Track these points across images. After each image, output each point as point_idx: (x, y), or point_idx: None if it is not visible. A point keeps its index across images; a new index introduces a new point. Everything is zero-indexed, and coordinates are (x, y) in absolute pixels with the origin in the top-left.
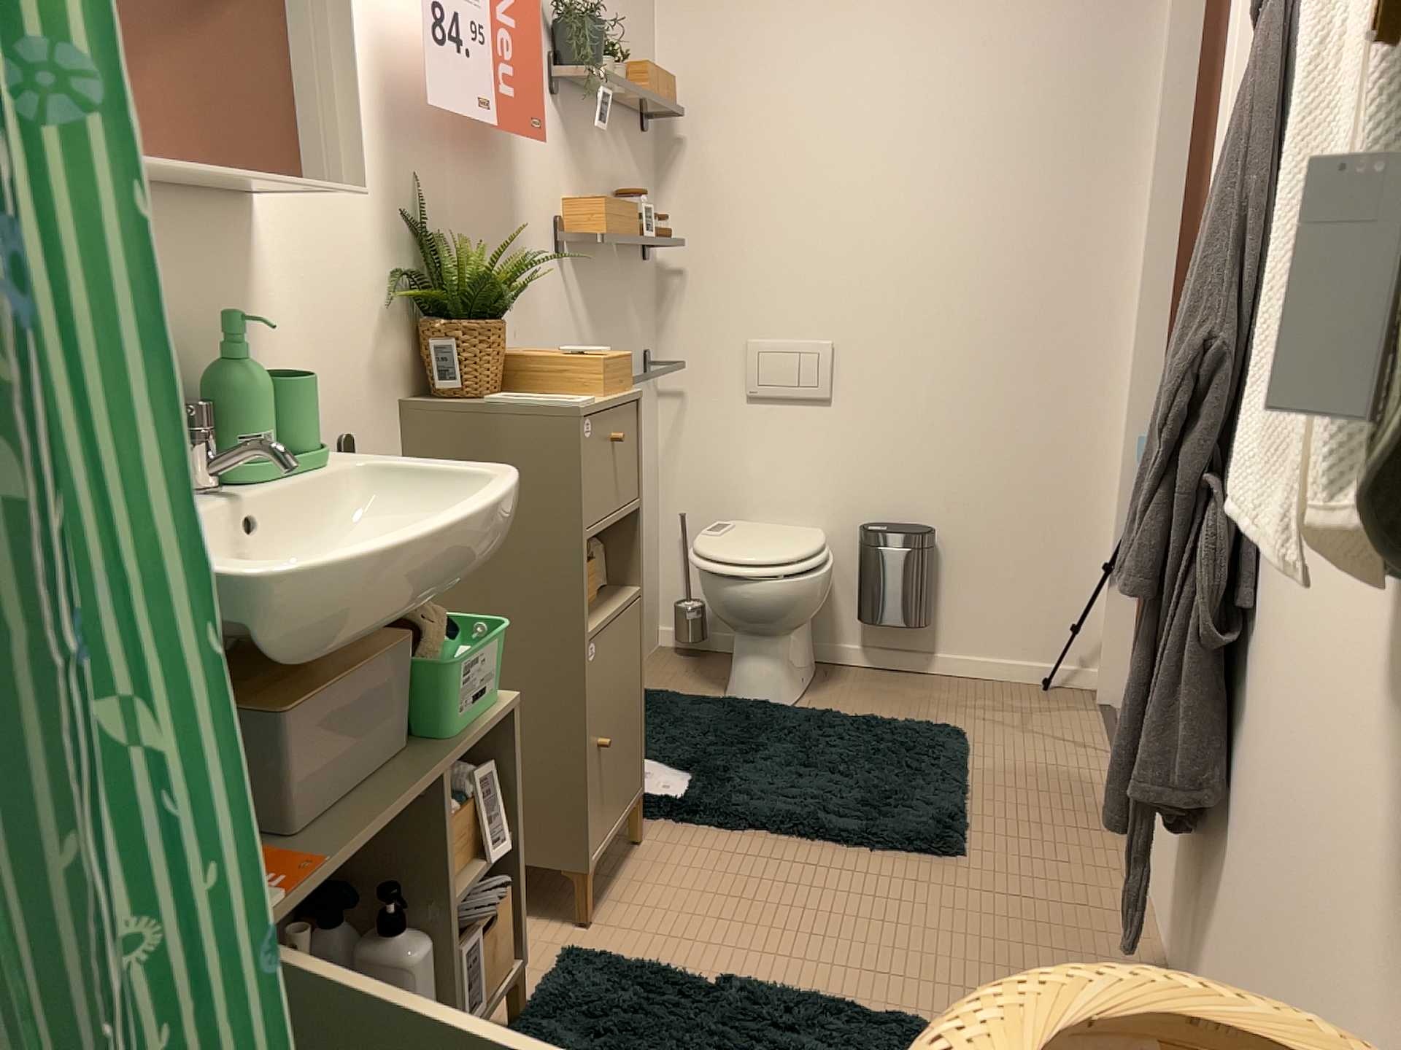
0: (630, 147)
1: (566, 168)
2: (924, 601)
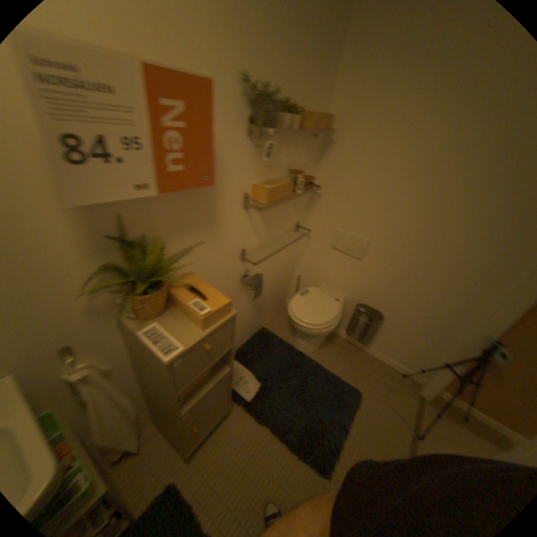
0: (305, 142)
1: (256, 166)
2: (370, 337)
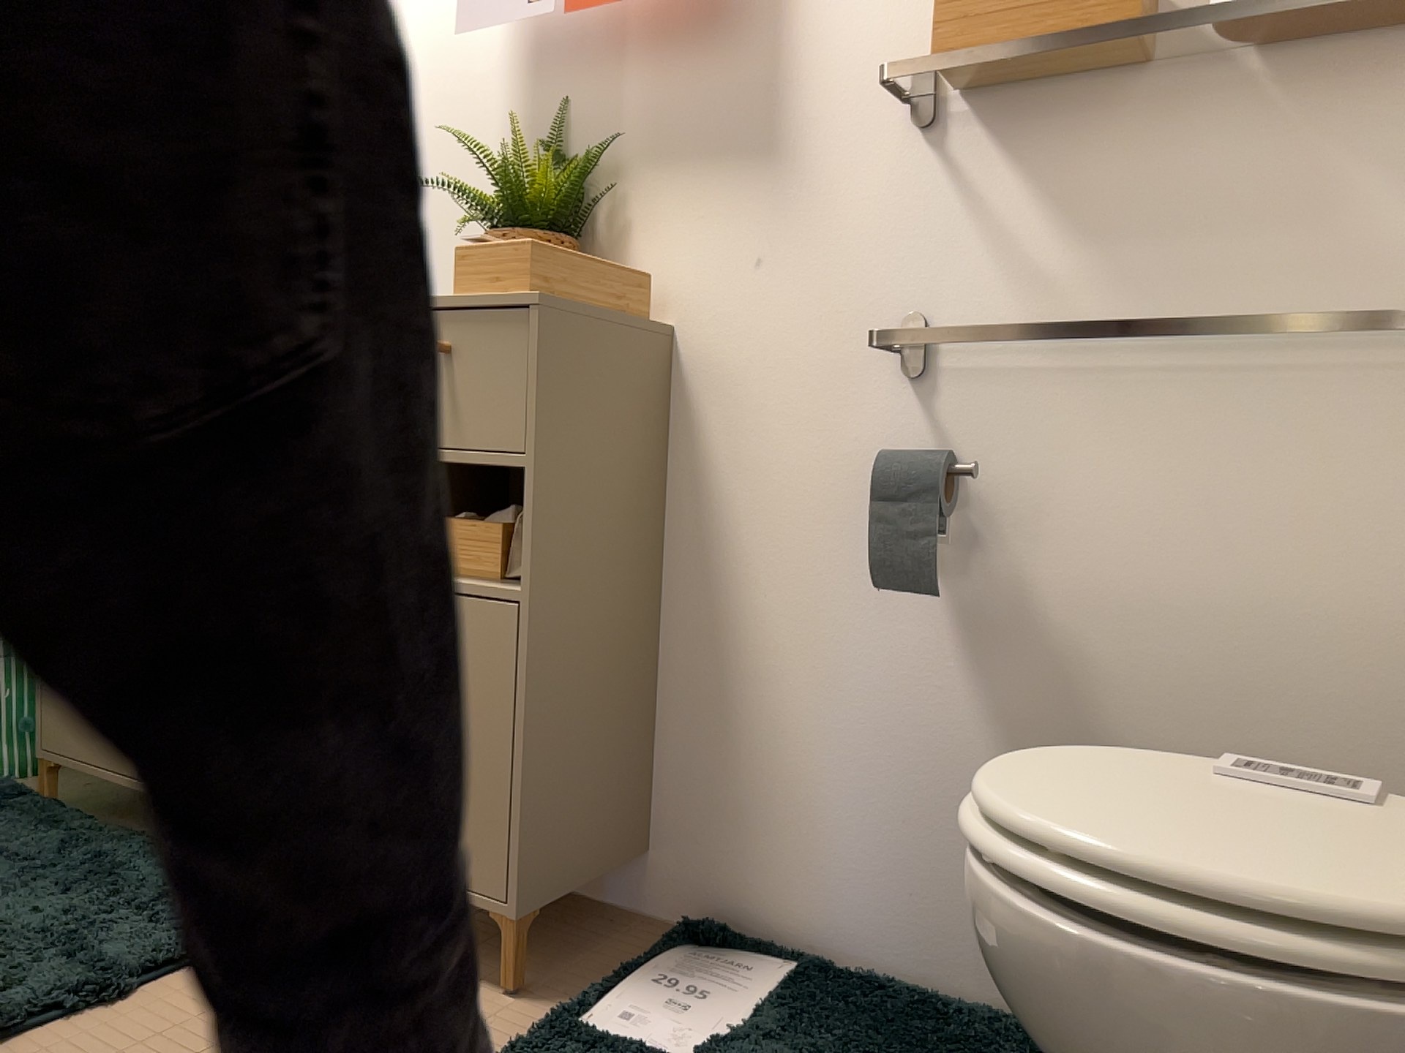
0: None
1: None
2: None
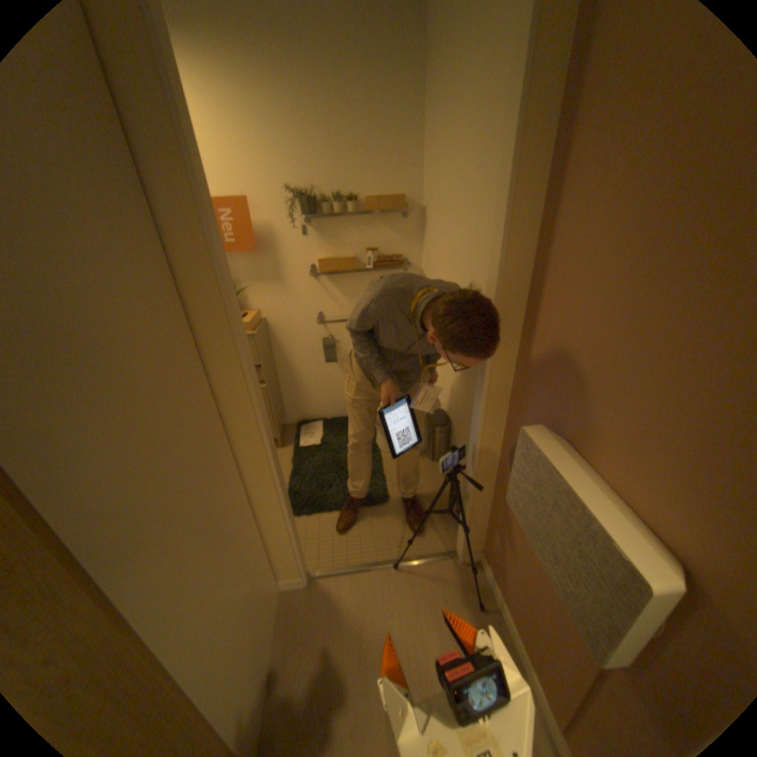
0: (385, 223)
1: (317, 244)
2: (438, 452)
